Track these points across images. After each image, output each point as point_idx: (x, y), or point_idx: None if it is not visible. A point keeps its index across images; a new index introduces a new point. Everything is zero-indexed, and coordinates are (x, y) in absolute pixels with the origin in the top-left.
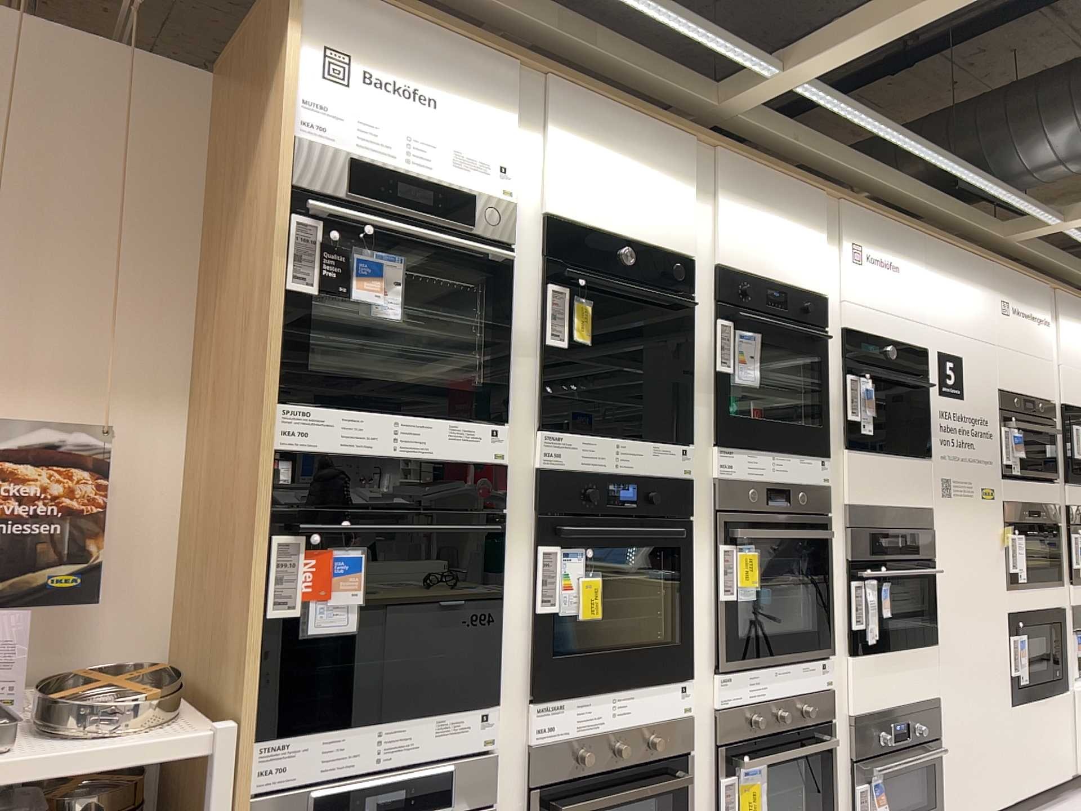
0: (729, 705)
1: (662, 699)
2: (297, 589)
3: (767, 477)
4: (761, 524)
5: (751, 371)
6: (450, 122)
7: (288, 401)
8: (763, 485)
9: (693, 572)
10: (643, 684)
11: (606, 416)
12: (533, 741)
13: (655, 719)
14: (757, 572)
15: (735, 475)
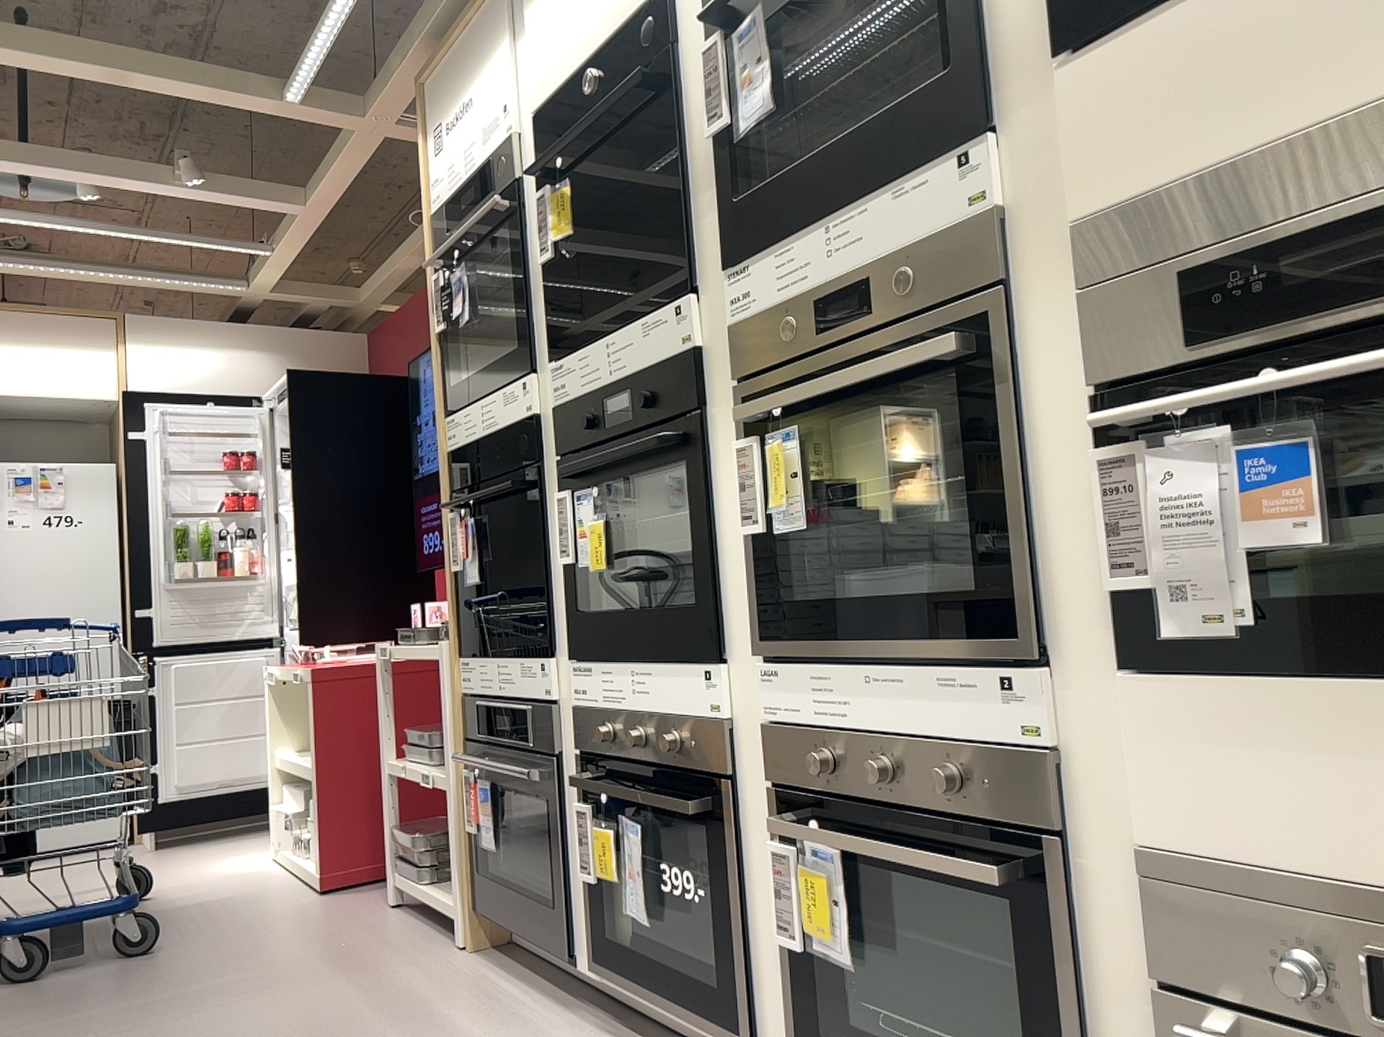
0: (779, 723)
1: (683, 688)
2: (457, 551)
3: (814, 278)
4: (810, 377)
5: (756, 92)
6: (476, 109)
7: (455, 413)
8: (815, 294)
9: (719, 496)
10: (658, 661)
11: (608, 308)
12: (572, 703)
13: (676, 713)
14: (792, 476)
15: (754, 306)
